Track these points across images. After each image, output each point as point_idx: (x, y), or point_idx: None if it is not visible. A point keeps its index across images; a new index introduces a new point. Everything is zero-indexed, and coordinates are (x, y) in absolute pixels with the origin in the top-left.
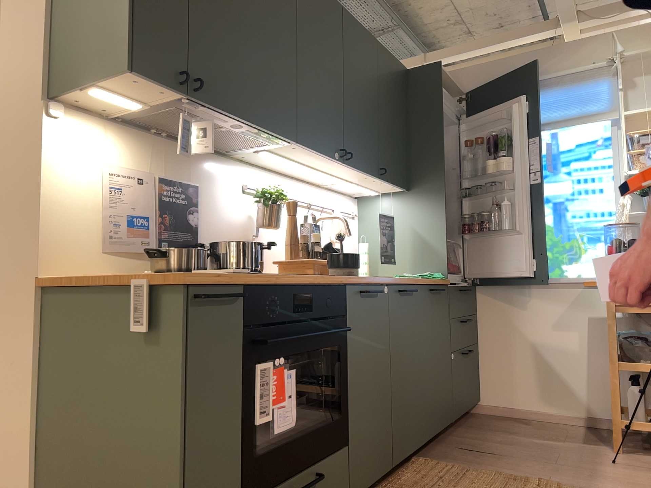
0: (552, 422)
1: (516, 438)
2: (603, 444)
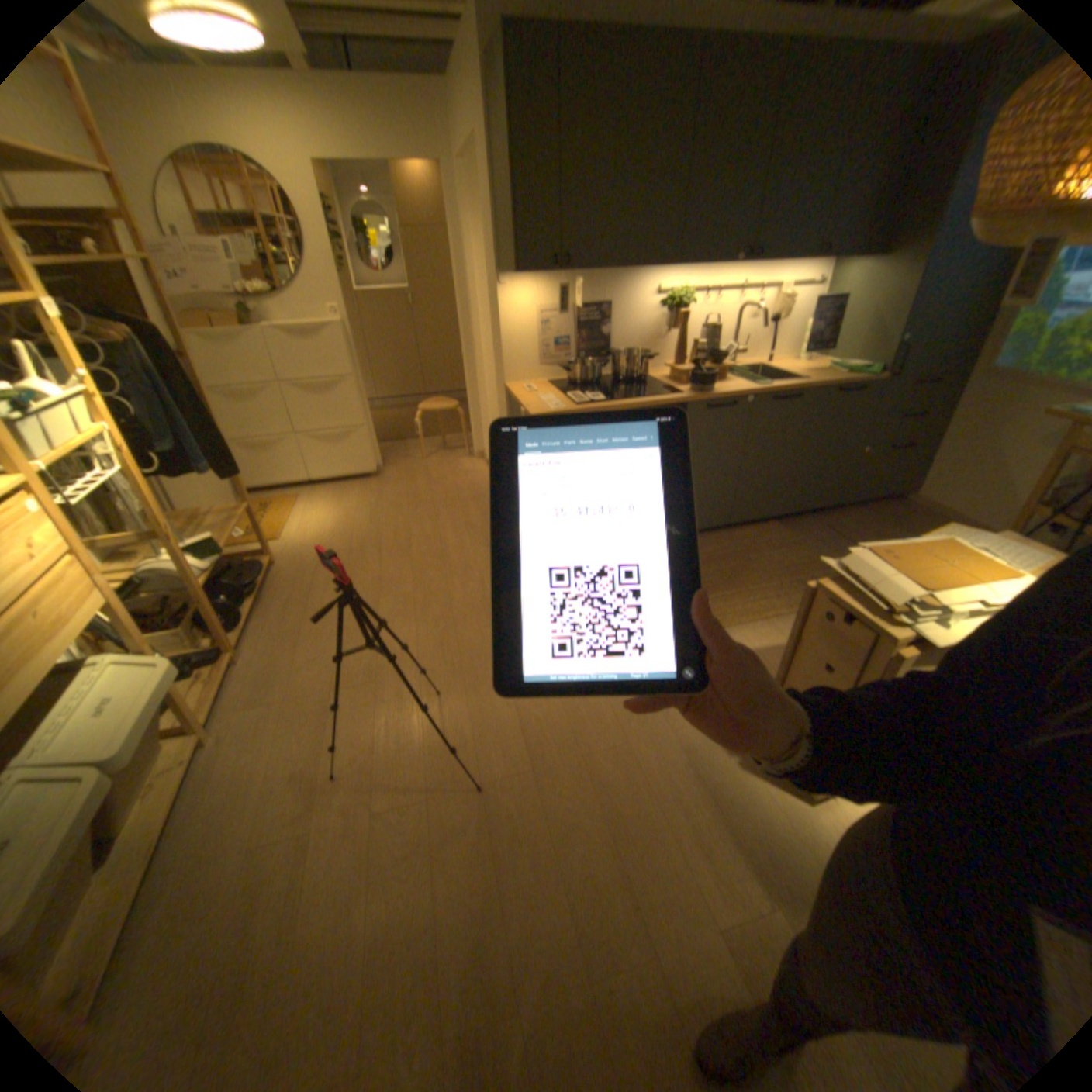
0: None
1: (900, 536)
2: None
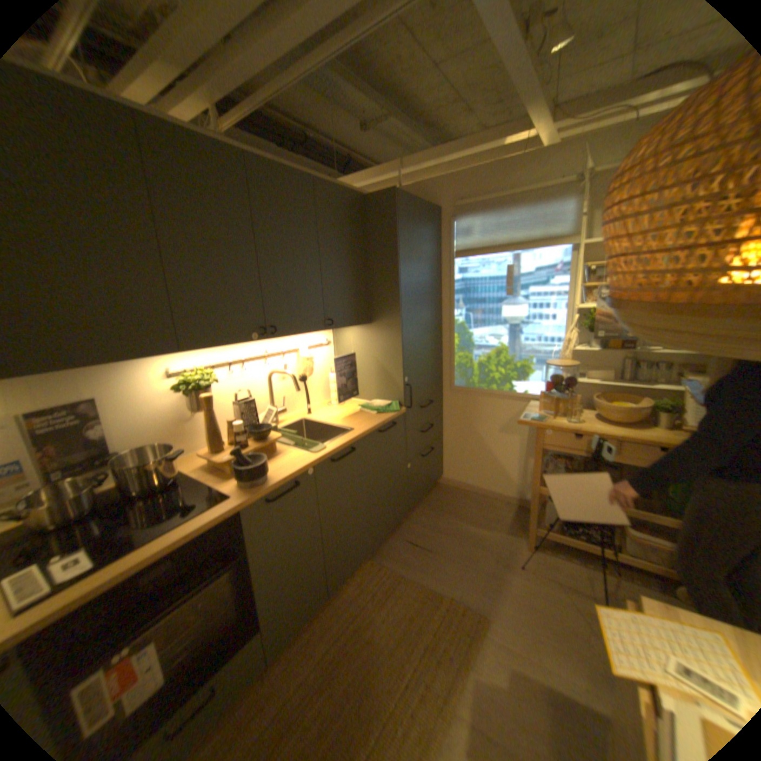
0: (493, 500)
1: (457, 525)
2: (522, 537)
